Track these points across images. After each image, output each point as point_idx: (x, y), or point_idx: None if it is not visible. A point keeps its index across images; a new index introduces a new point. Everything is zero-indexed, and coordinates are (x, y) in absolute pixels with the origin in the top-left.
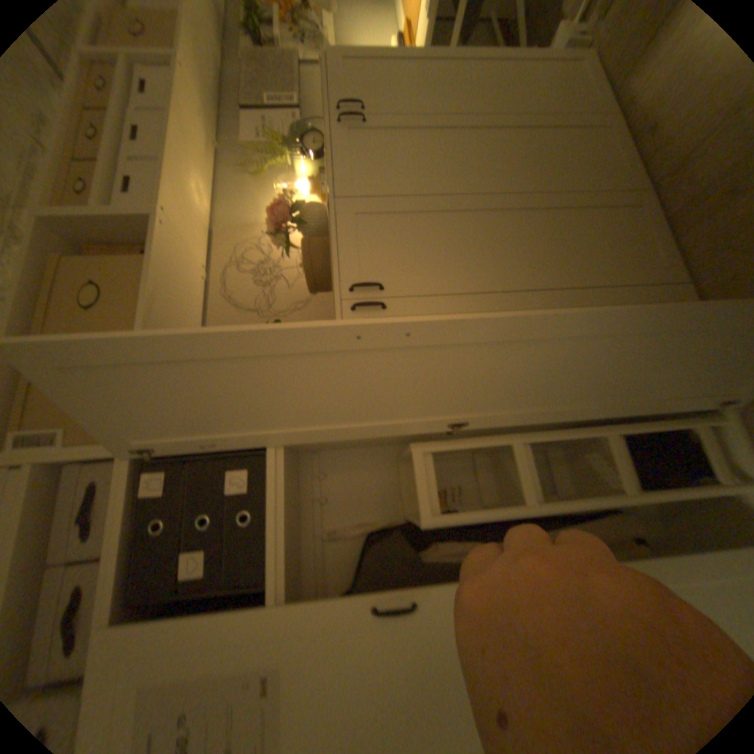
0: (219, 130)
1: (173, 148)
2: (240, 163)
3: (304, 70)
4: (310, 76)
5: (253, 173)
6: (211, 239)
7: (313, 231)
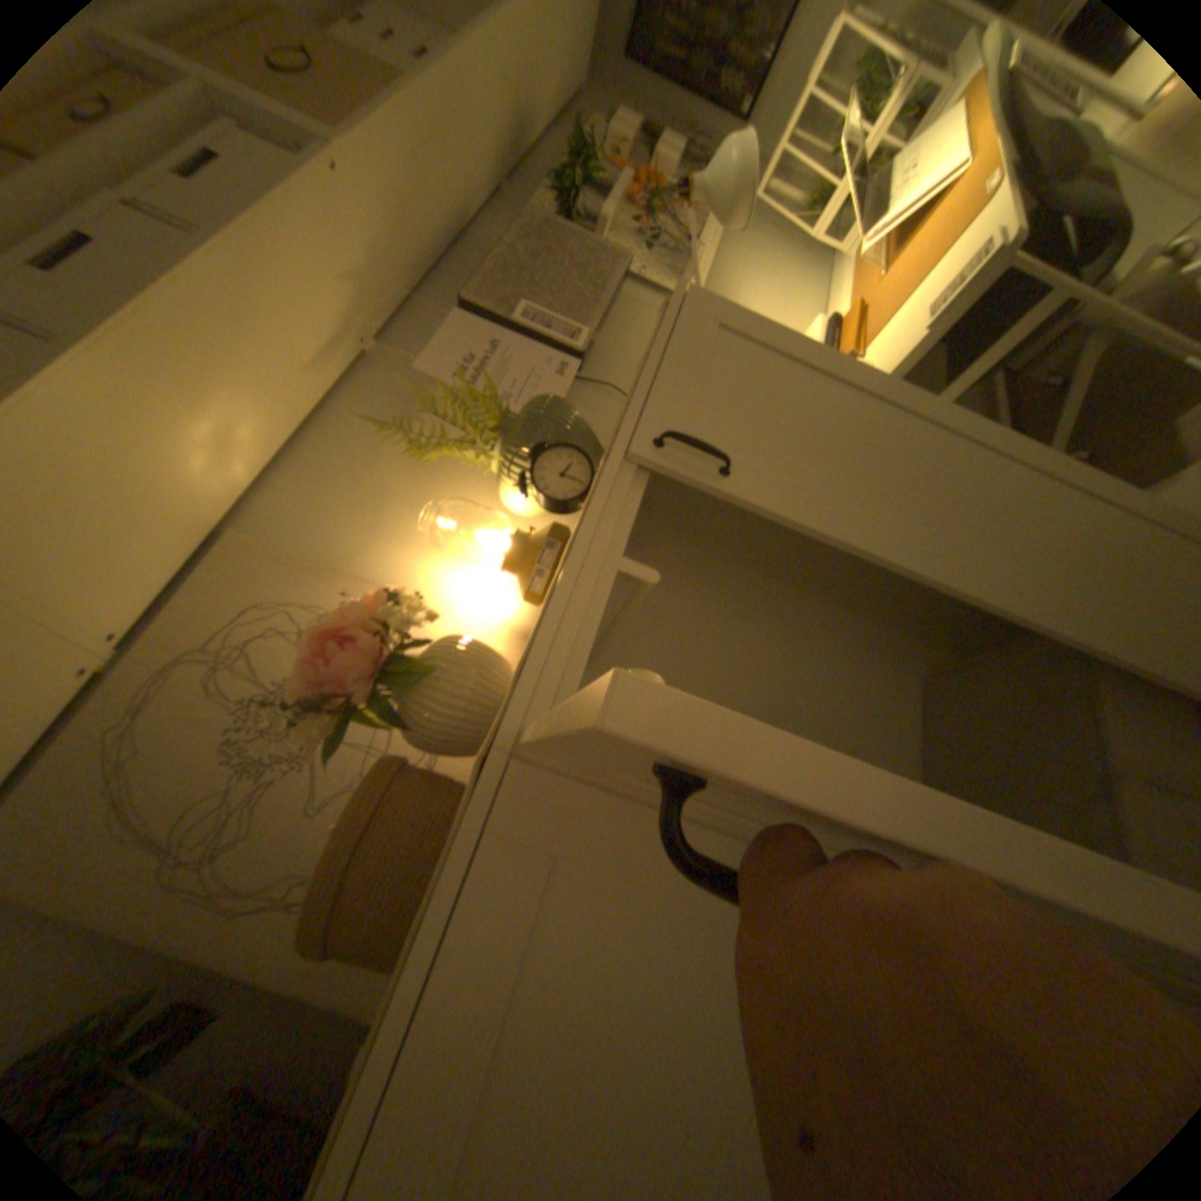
0: (395, 326)
1: (154, 344)
2: (383, 420)
3: (629, 295)
4: (635, 310)
5: (405, 451)
6: (200, 563)
7: (431, 737)
